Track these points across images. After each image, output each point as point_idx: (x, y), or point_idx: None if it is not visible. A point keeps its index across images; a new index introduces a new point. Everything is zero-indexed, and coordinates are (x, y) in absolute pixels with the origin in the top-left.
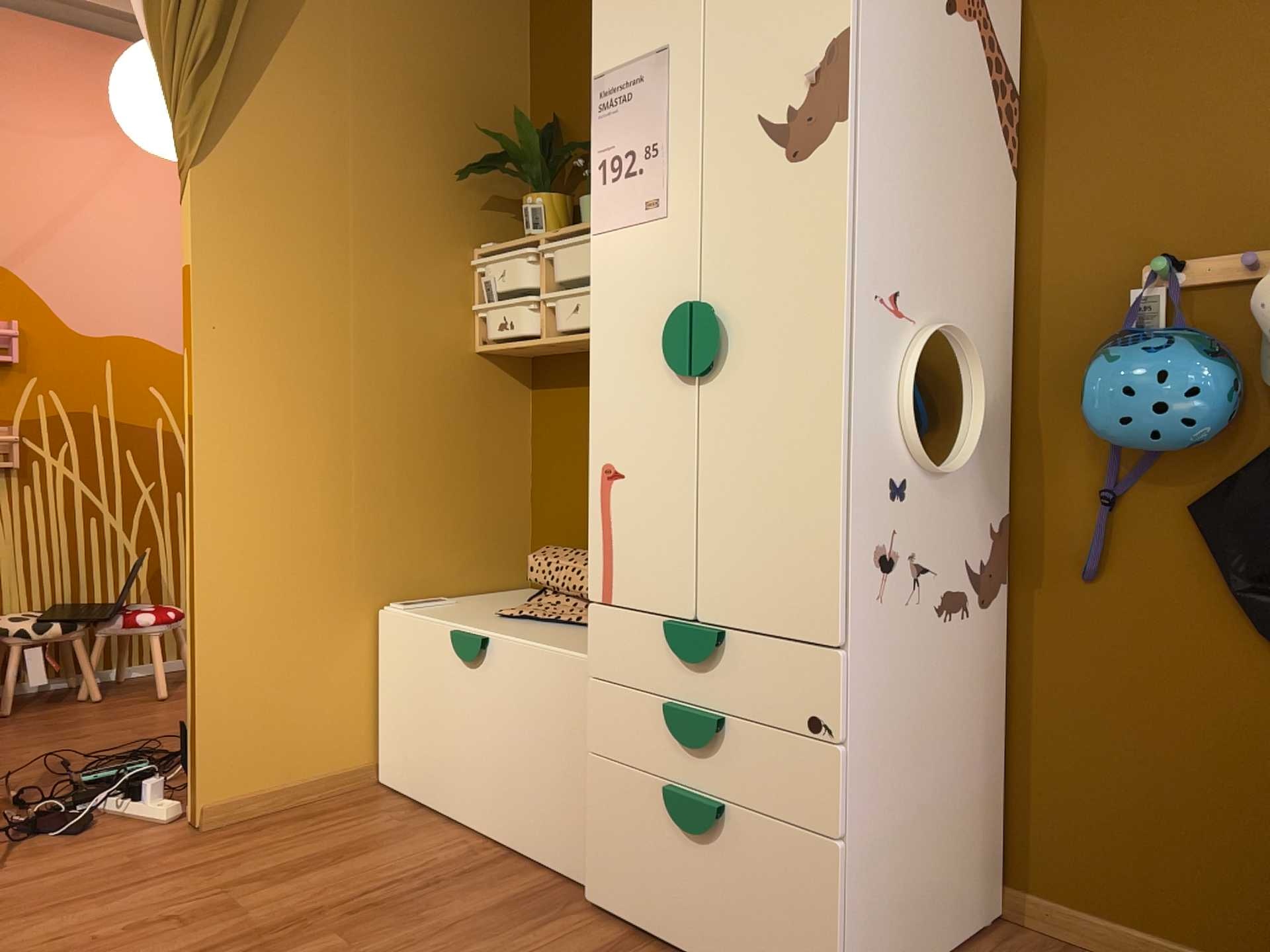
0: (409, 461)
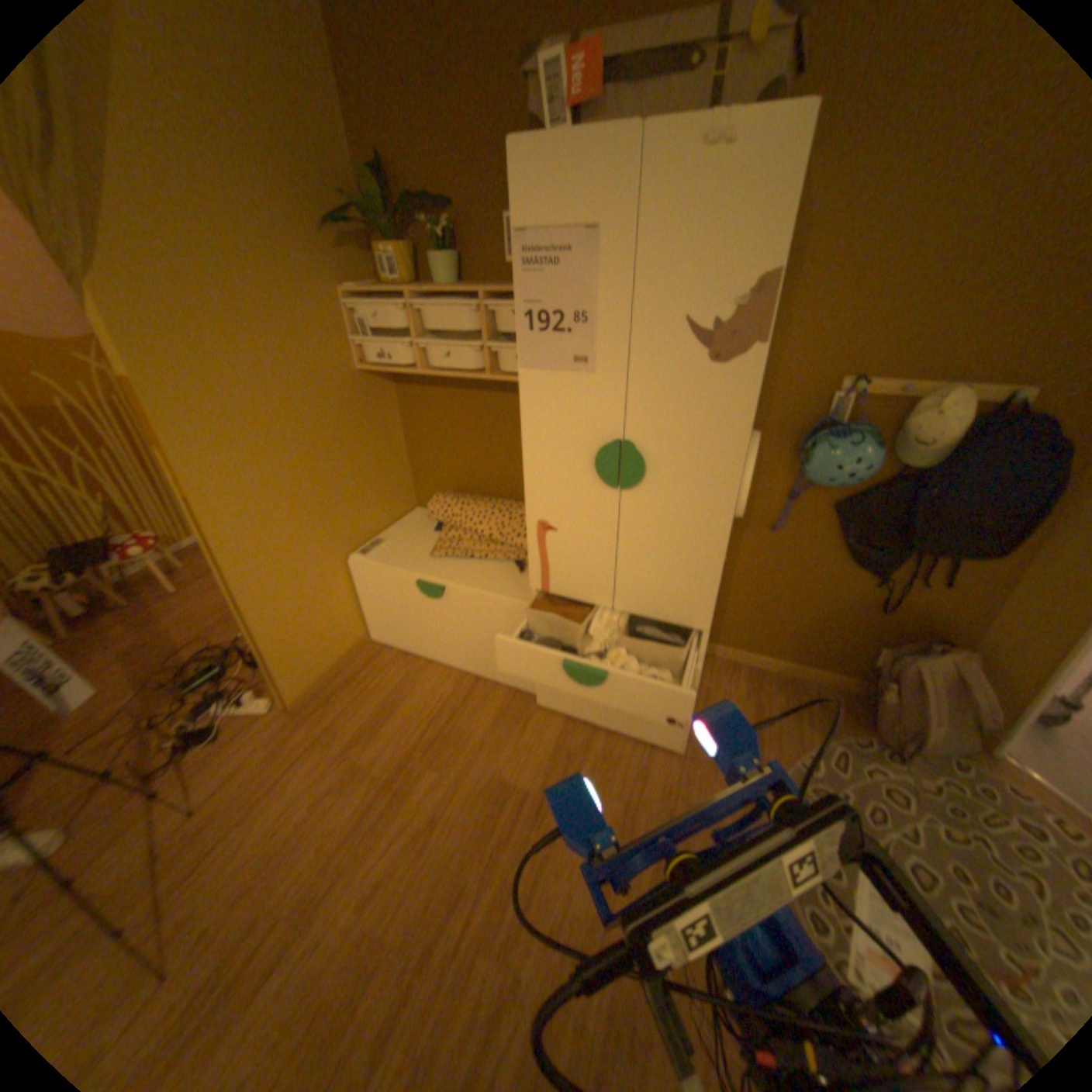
0: (338, 466)
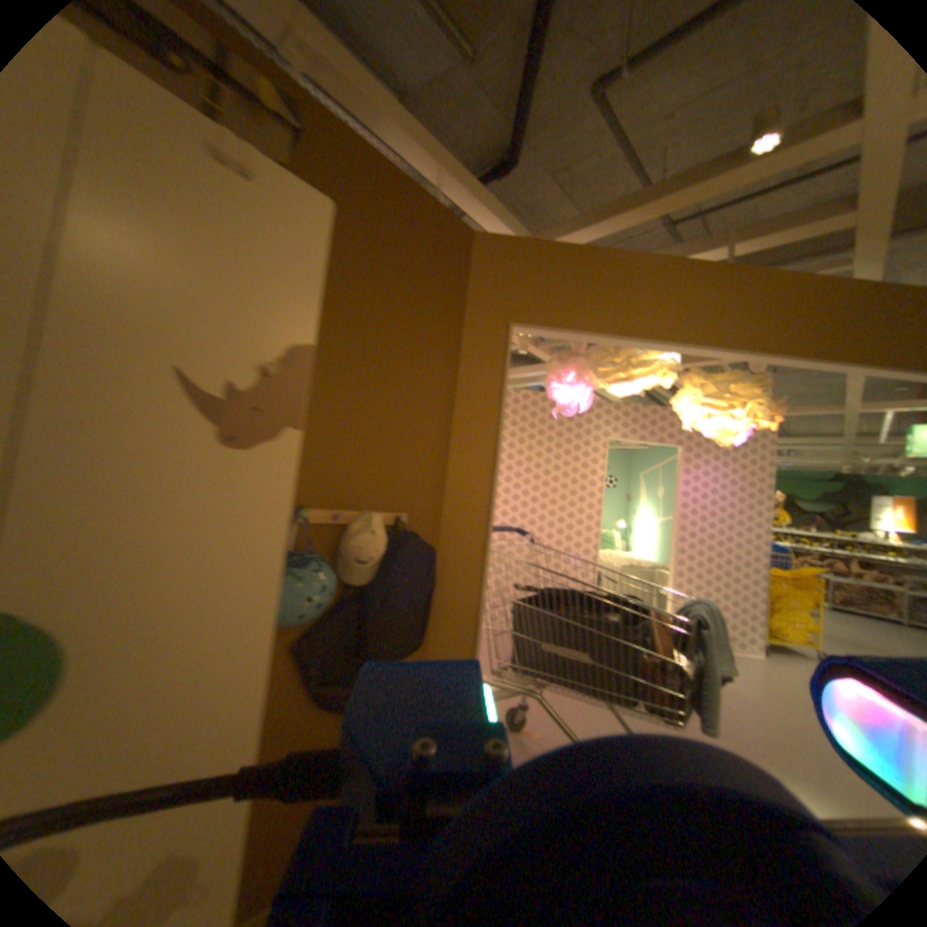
0: None
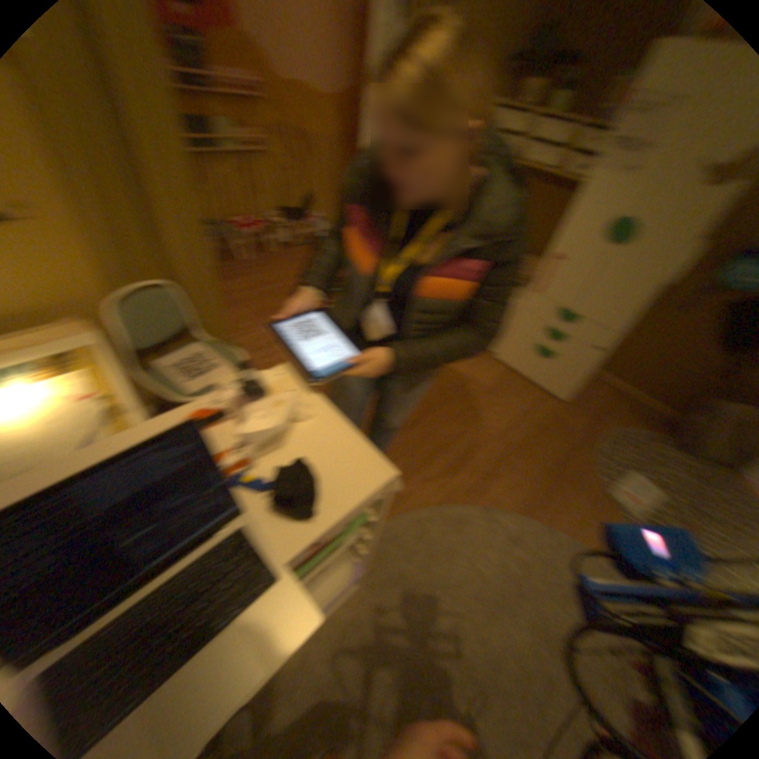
0: None
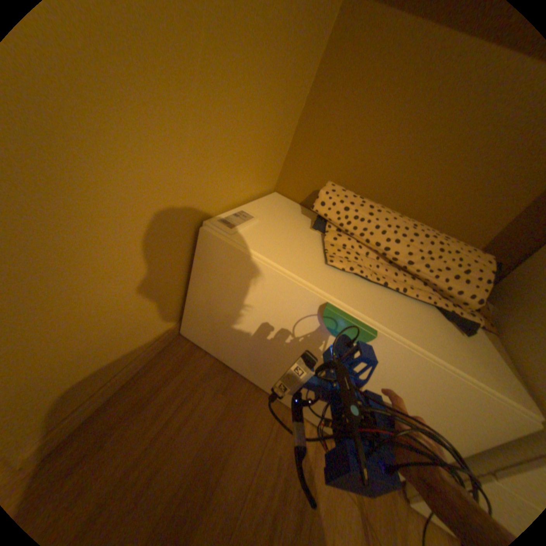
0: (262, 39)
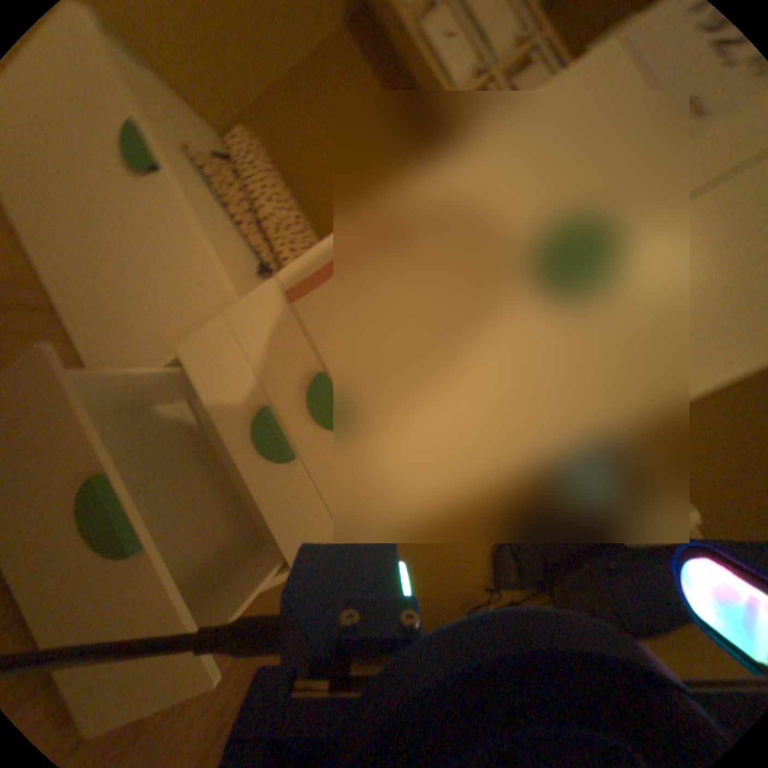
0: None
